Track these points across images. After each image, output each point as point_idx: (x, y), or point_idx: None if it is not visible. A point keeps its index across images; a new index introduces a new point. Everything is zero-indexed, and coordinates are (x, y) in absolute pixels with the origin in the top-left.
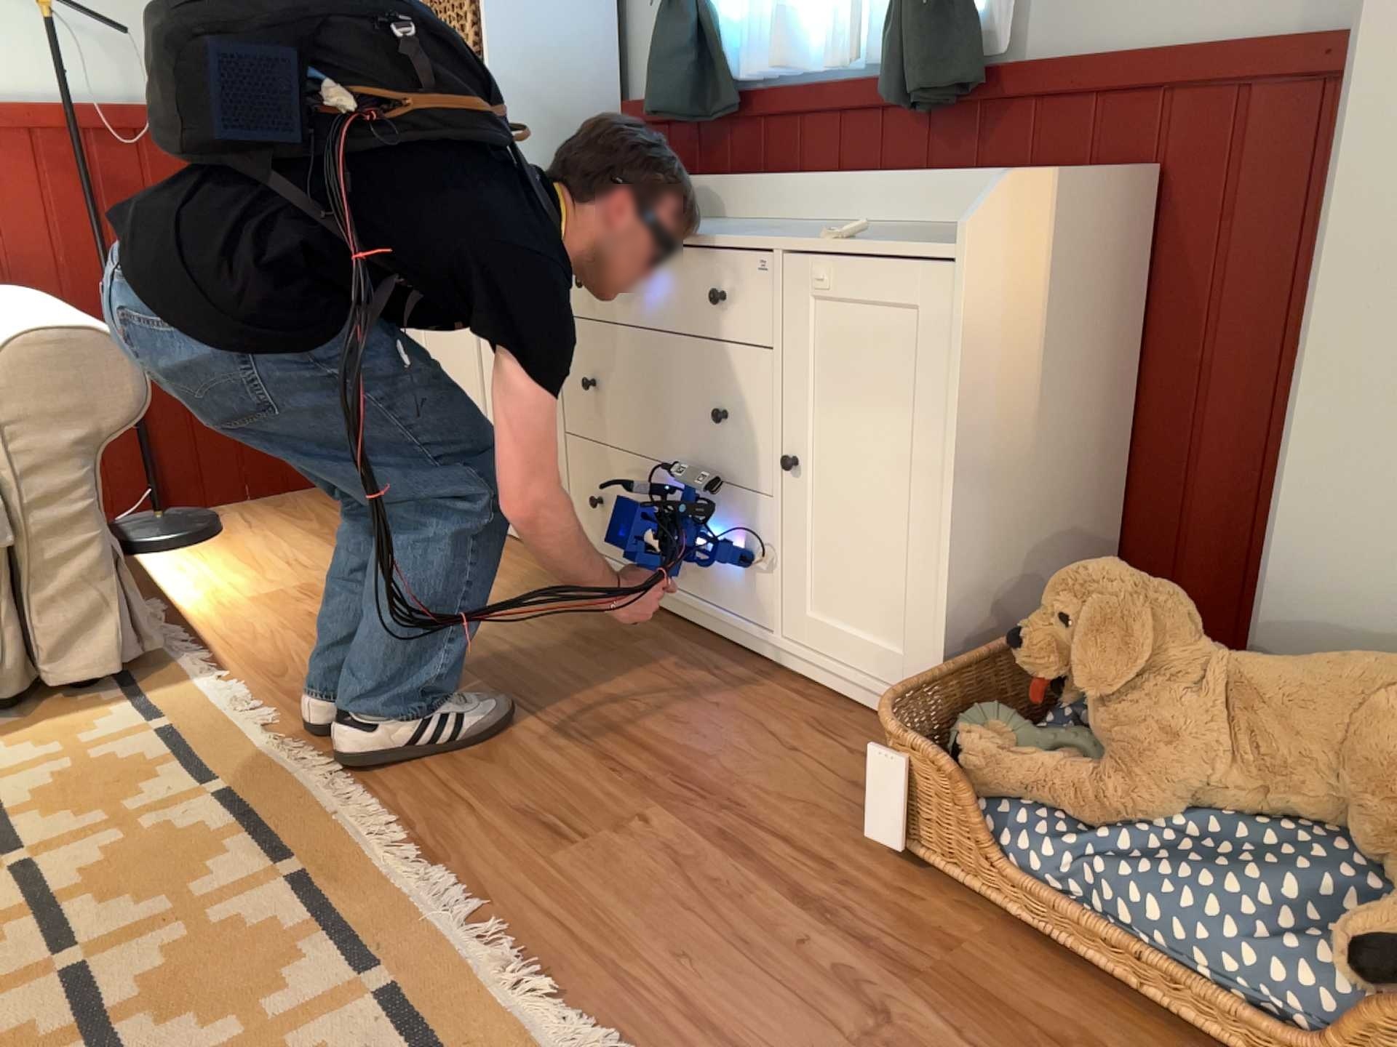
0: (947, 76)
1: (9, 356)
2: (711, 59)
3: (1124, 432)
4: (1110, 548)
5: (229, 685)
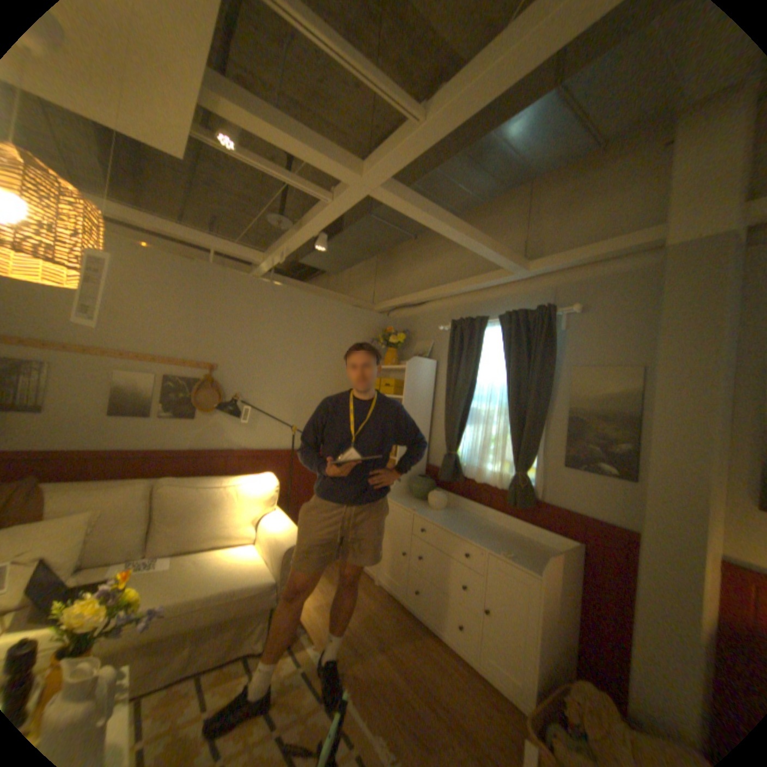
0: (528, 505)
1: (287, 553)
2: (456, 466)
3: (580, 616)
4: (577, 651)
5: (316, 654)
